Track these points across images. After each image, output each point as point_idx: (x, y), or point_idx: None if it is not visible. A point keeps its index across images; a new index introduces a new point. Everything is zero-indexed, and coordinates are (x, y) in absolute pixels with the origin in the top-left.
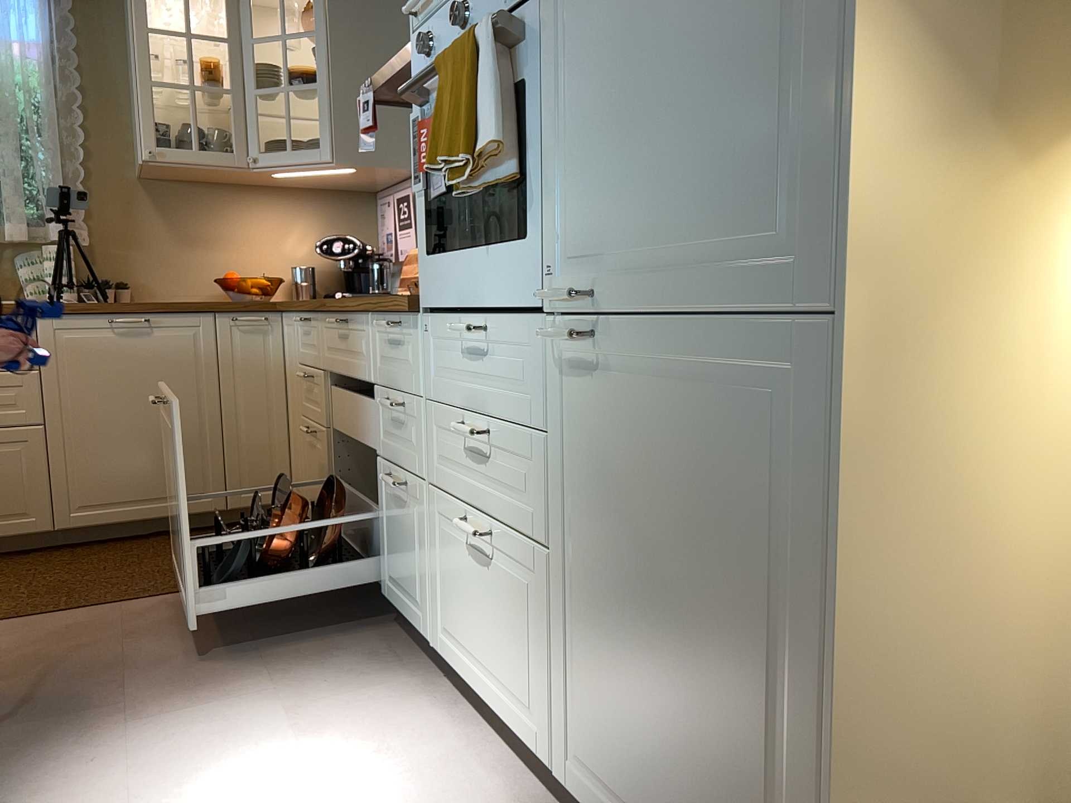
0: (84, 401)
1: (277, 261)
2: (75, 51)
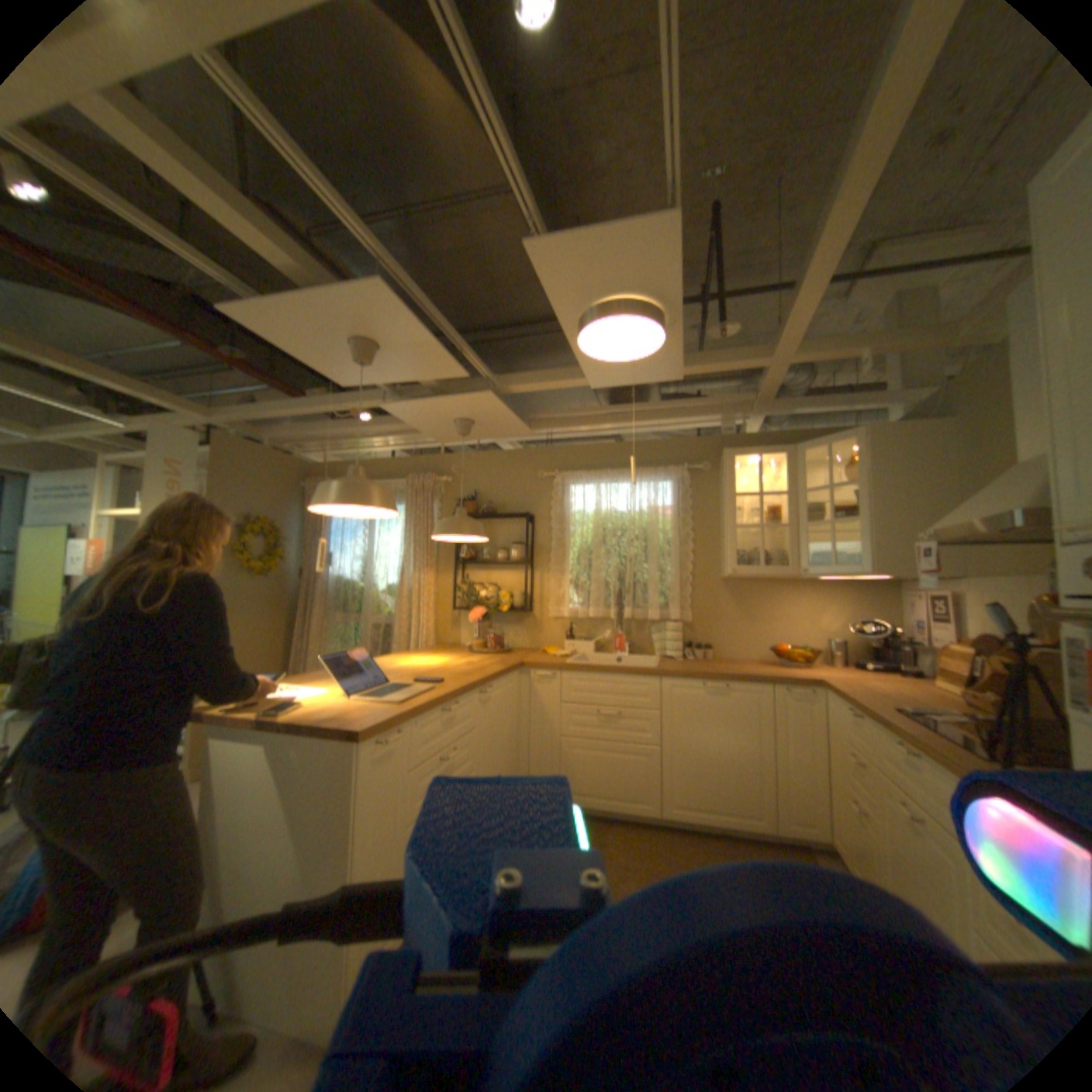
0: (685, 736)
1: (815, 634)
2: (690, 508)
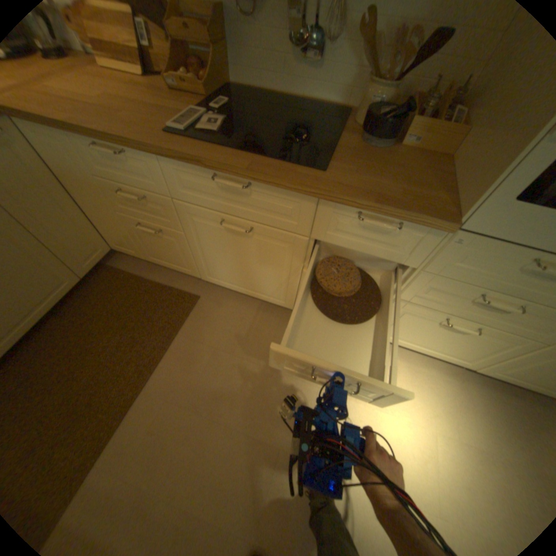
0: None
1: None
2: None
